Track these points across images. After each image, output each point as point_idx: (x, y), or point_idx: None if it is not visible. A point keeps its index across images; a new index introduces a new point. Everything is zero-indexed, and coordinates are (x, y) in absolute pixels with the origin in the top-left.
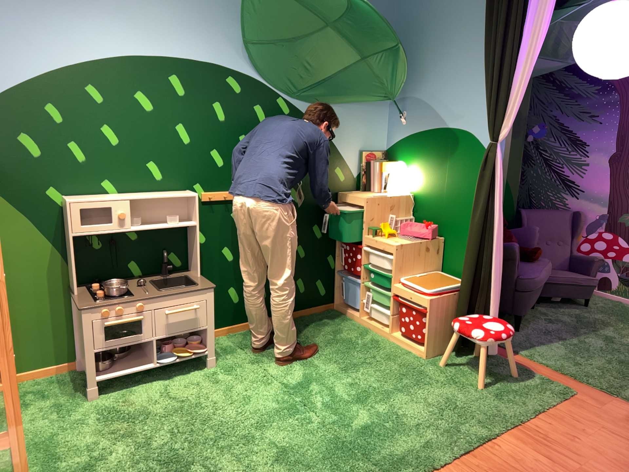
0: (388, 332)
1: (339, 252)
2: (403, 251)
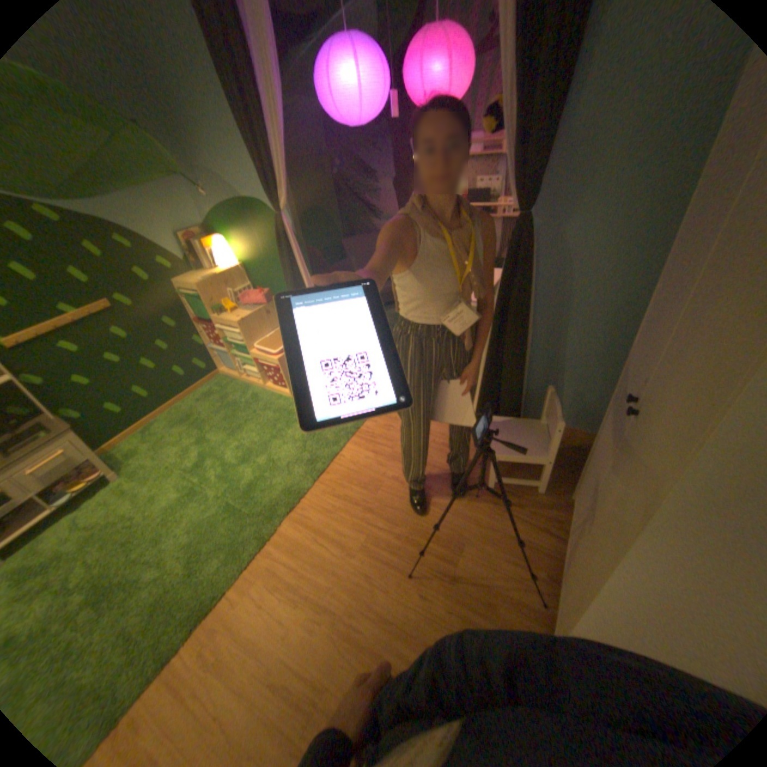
0: (261, 384)
1: (200, 331)
2: (244, 324)
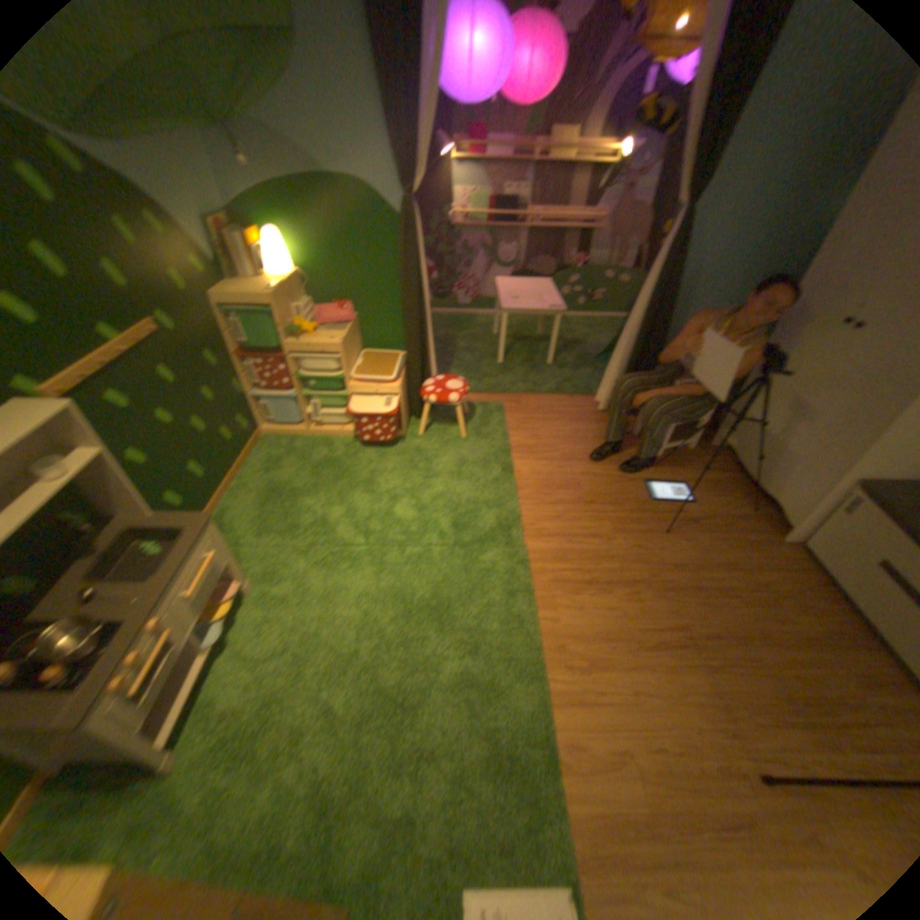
0: (351, 430)
1: (242, 370)
2: (345, 346)
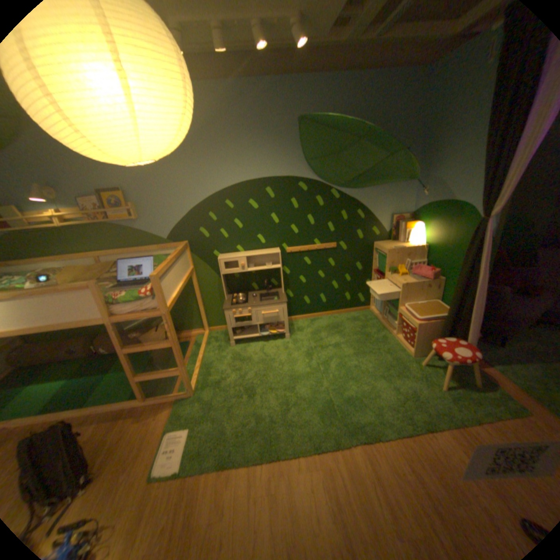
0: (395, 333)
1: (373, 278)
2: (407, 287)
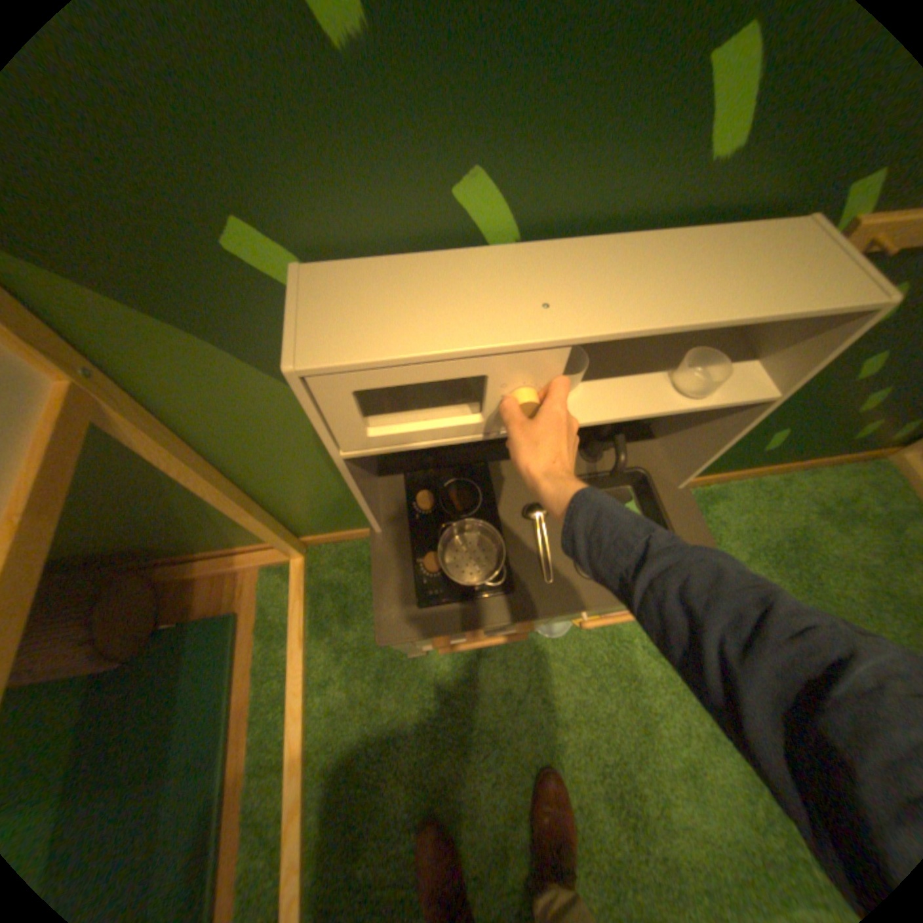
0: None
1: None
2: None
